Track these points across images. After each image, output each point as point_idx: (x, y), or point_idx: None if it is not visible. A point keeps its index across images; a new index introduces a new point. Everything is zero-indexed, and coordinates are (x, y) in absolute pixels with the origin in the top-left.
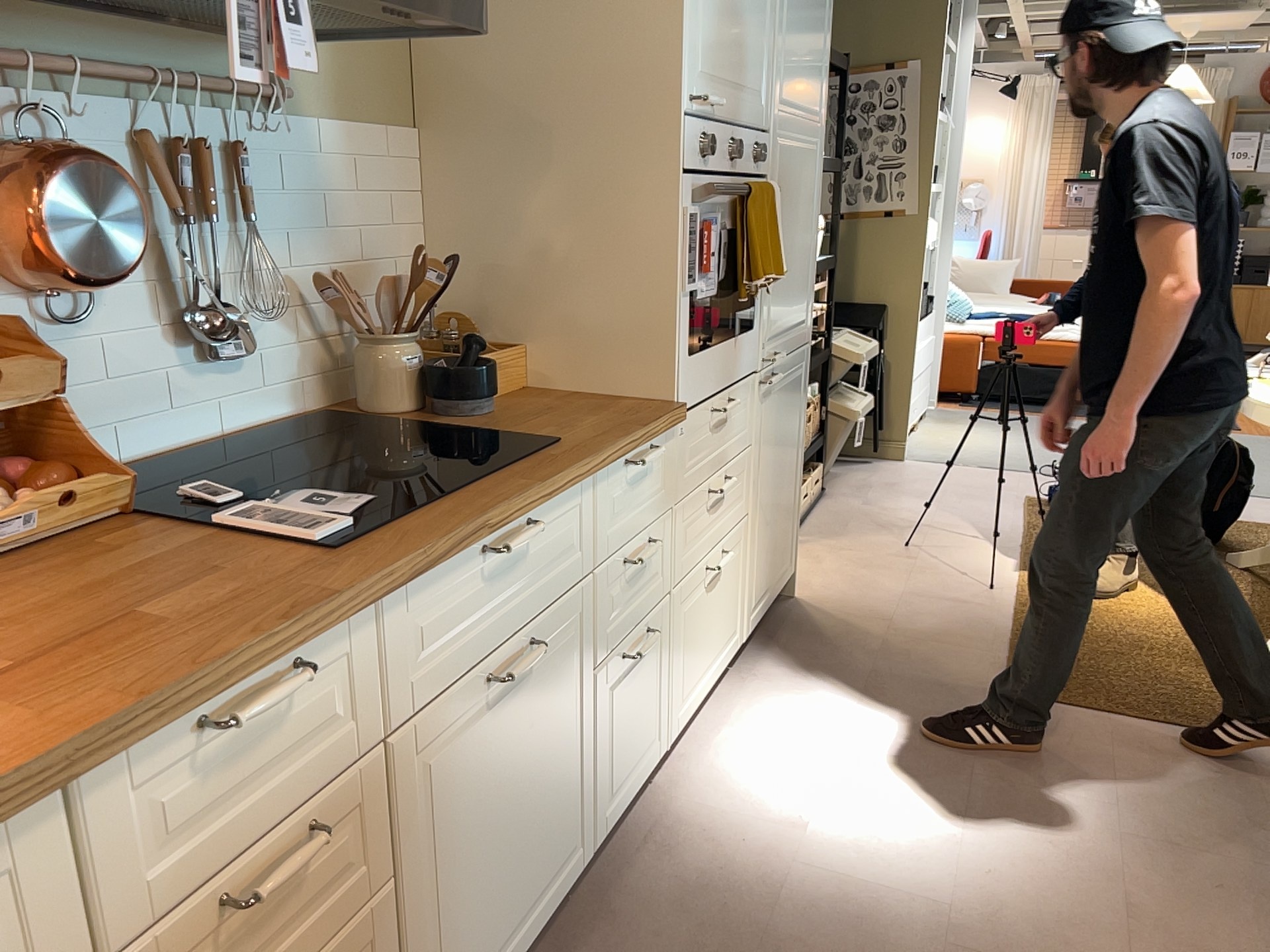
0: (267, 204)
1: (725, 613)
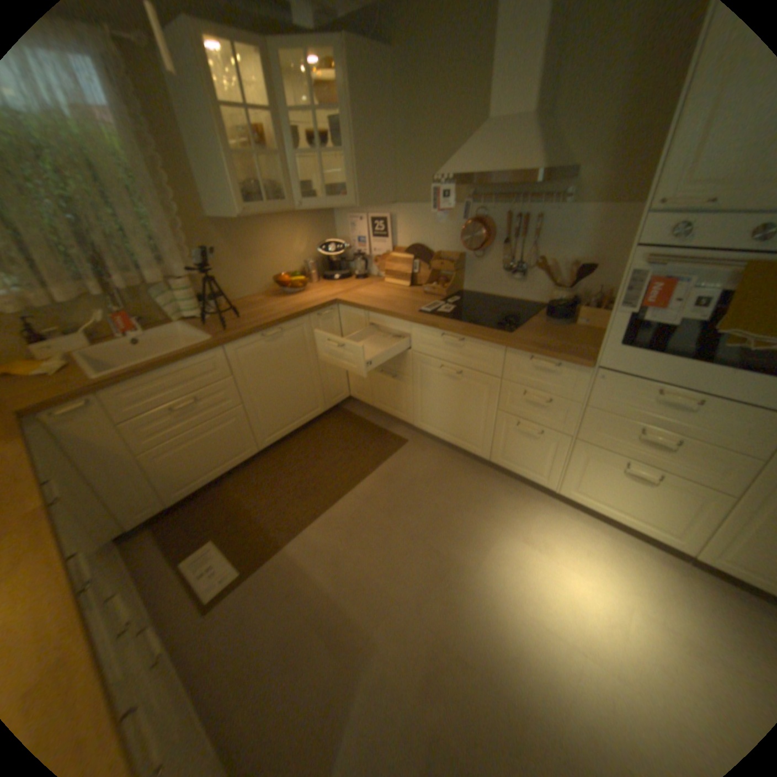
0: (549, 233)
1: (658, 510)
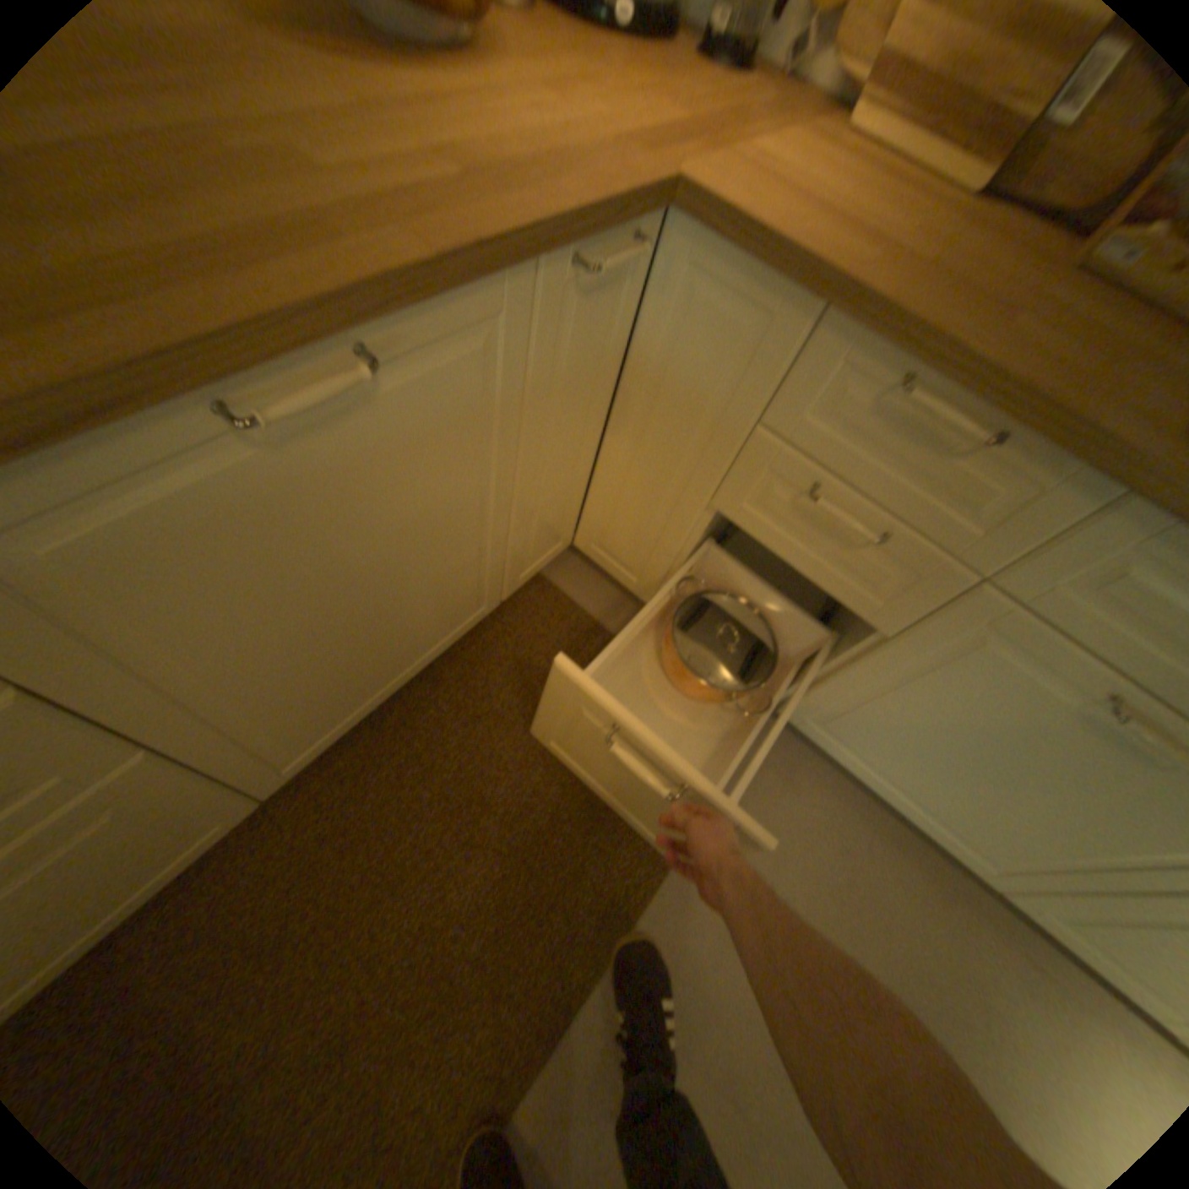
0: None
1: None
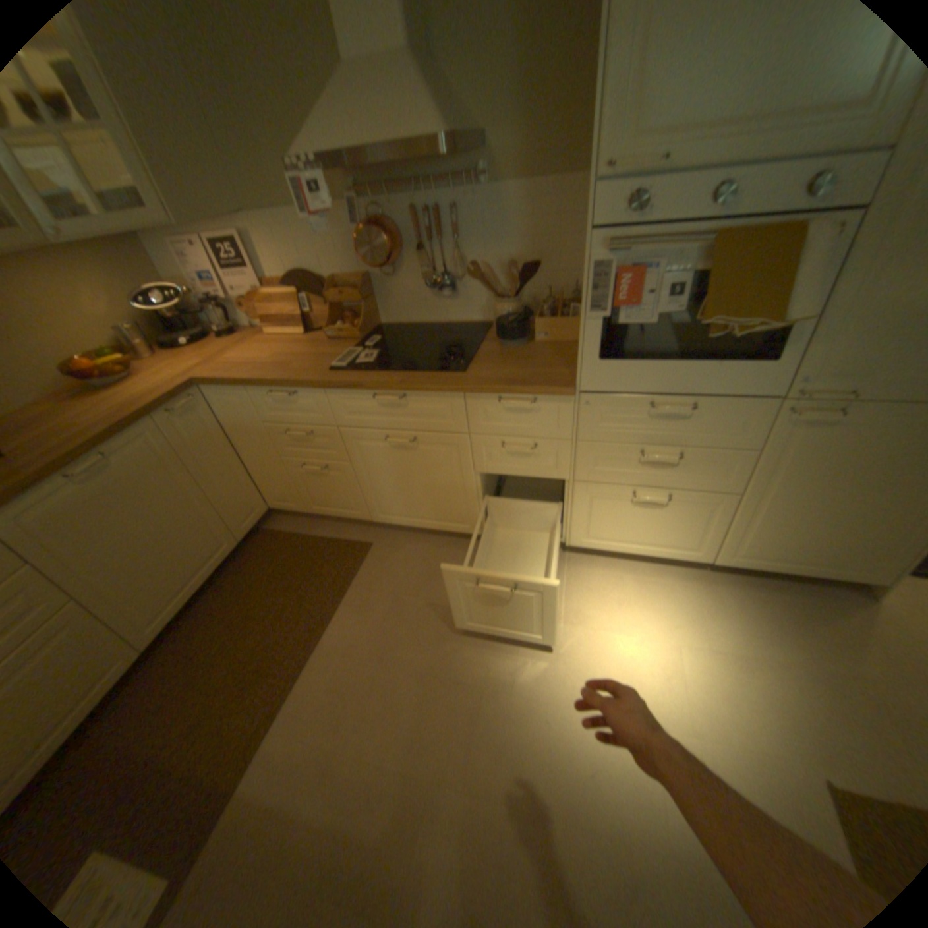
0: (471, 230)
1: (671, 530)
